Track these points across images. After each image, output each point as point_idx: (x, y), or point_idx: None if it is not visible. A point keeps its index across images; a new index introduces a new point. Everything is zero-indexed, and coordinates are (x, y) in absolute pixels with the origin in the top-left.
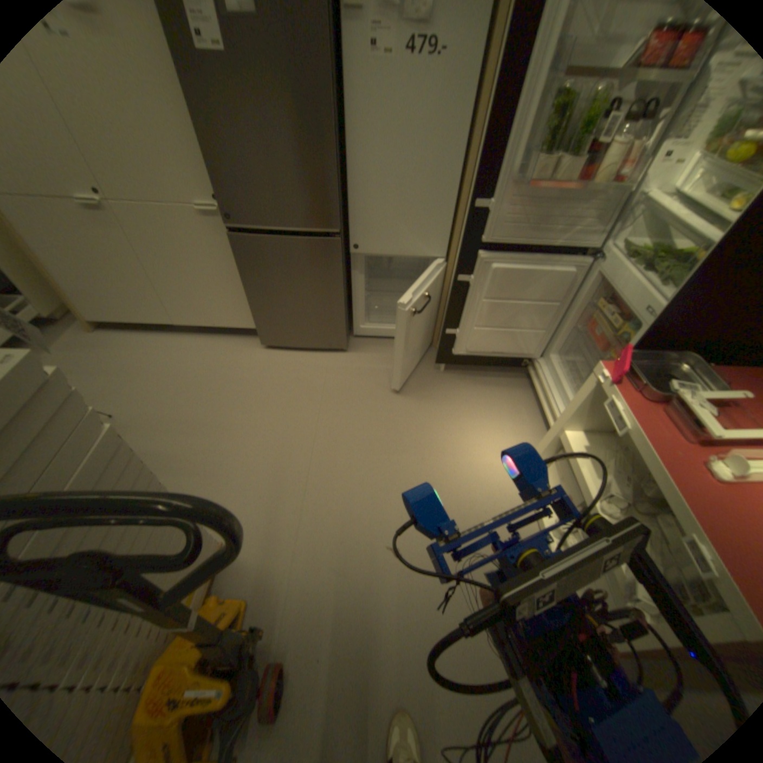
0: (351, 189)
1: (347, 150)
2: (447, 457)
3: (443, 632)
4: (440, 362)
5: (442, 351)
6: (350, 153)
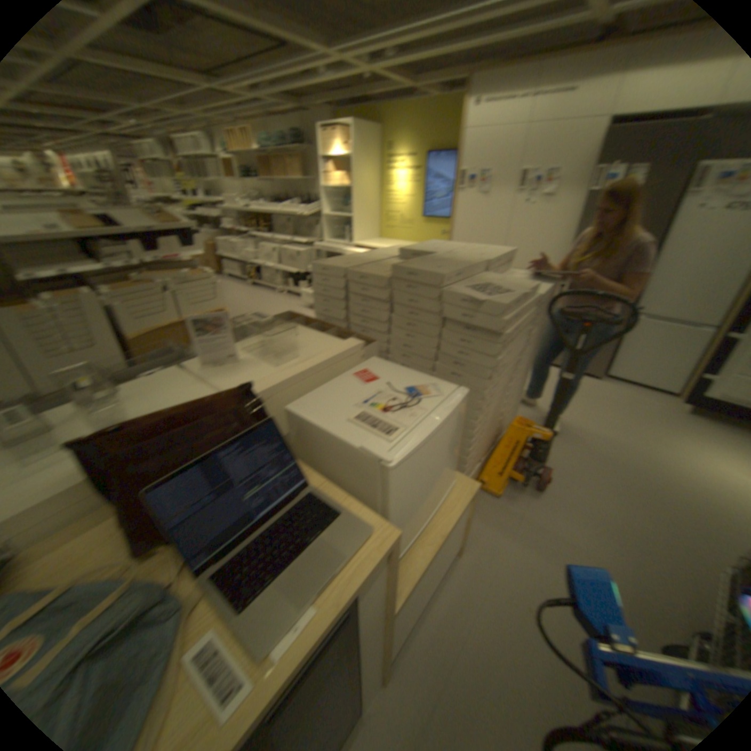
0: (655, 275)
1: (661, 254)
2: (685, 456)
3: (664, 523)
4: (691, 403)
5: (696, 394)
6: (664, 256)
